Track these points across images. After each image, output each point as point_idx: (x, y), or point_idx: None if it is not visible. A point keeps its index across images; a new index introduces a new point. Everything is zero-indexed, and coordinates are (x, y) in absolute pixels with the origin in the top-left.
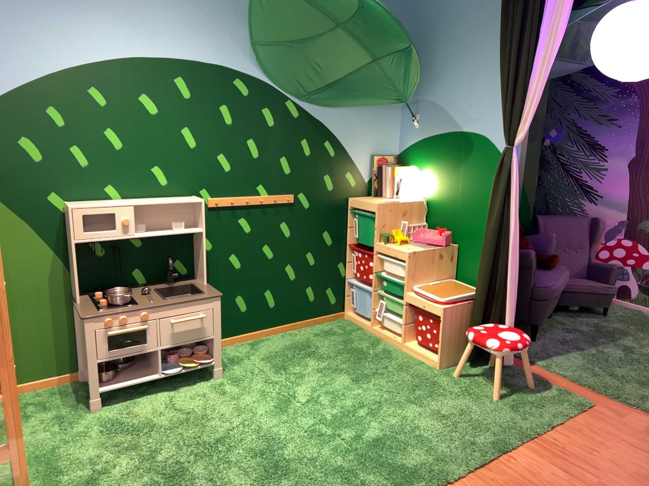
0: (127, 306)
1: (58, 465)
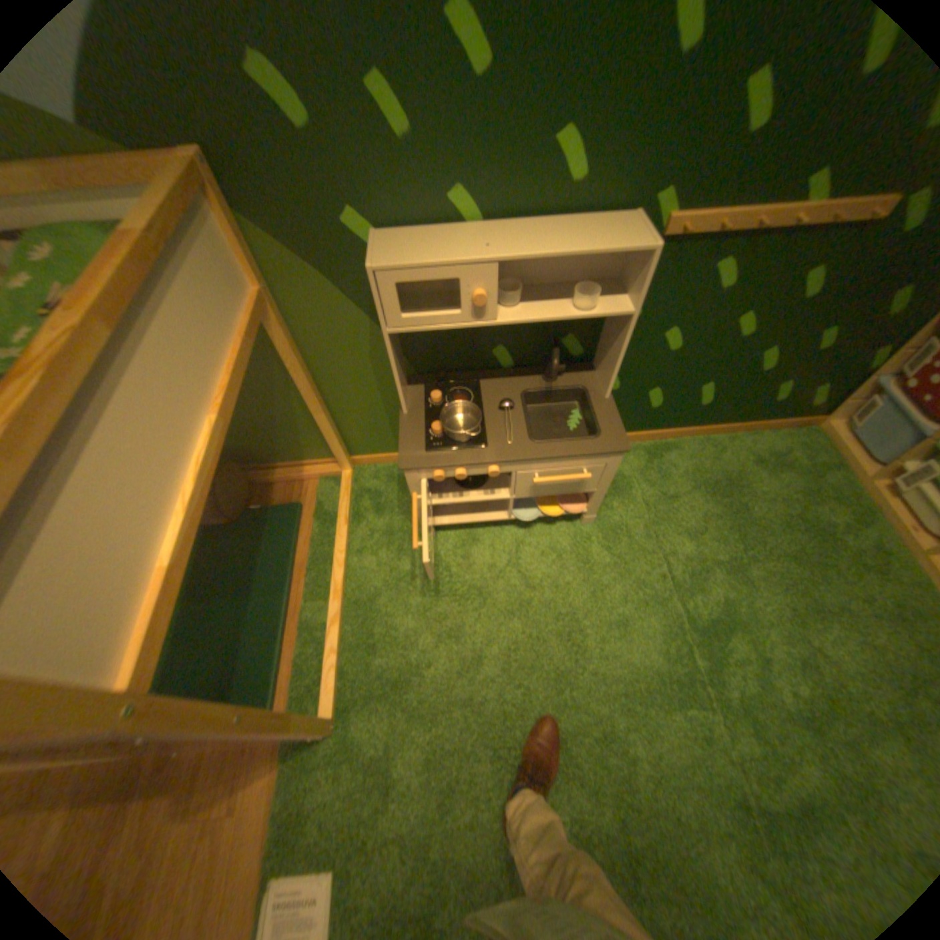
0: (471, 444)
1: (374, 631)
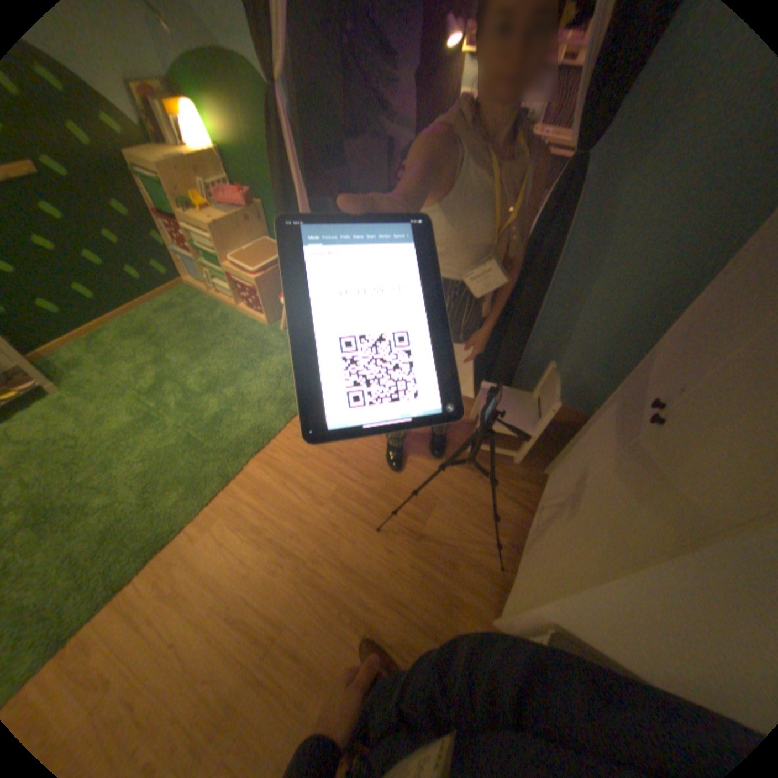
0: None
1: None
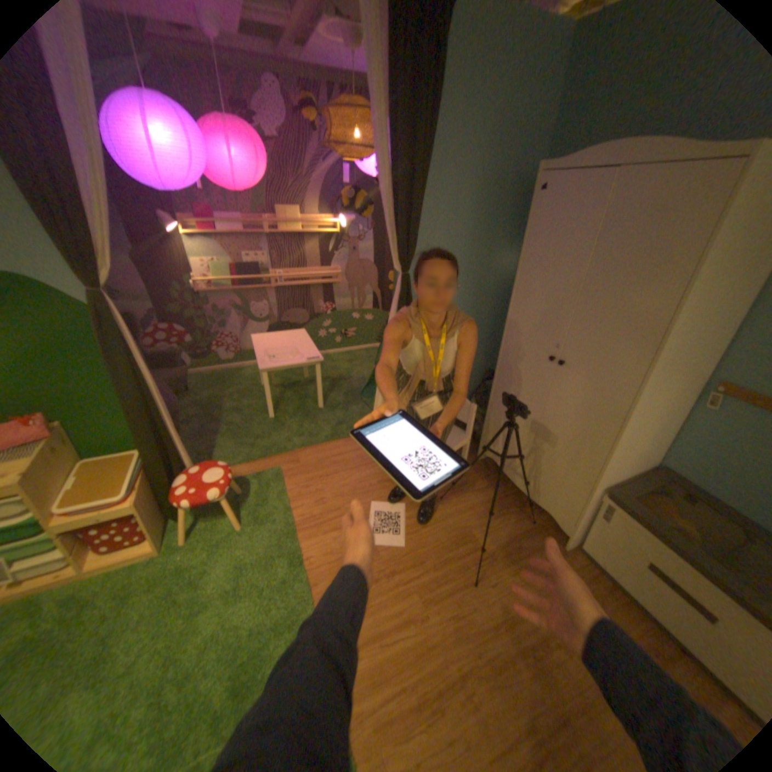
0: None
1: None
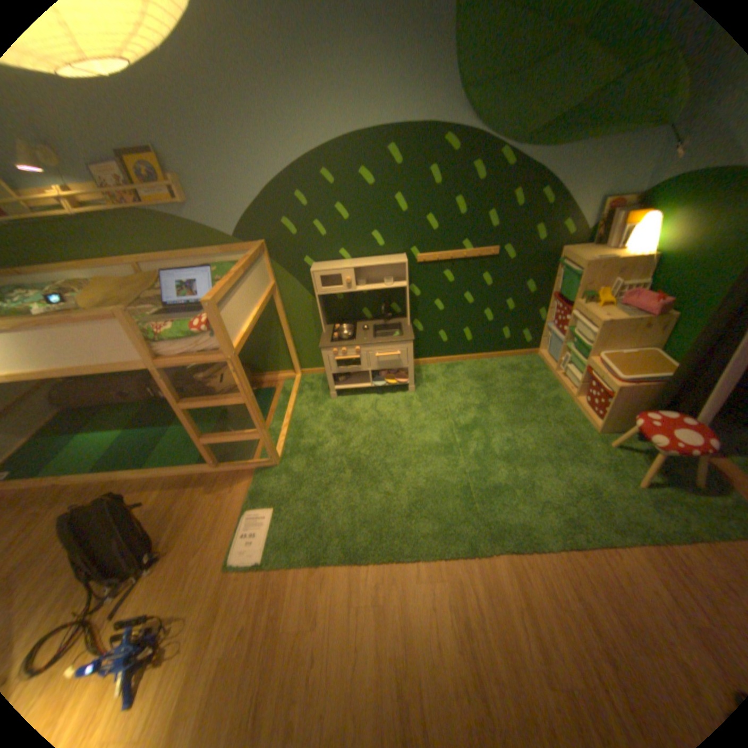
0: (348, 341)
1: (303, 432)
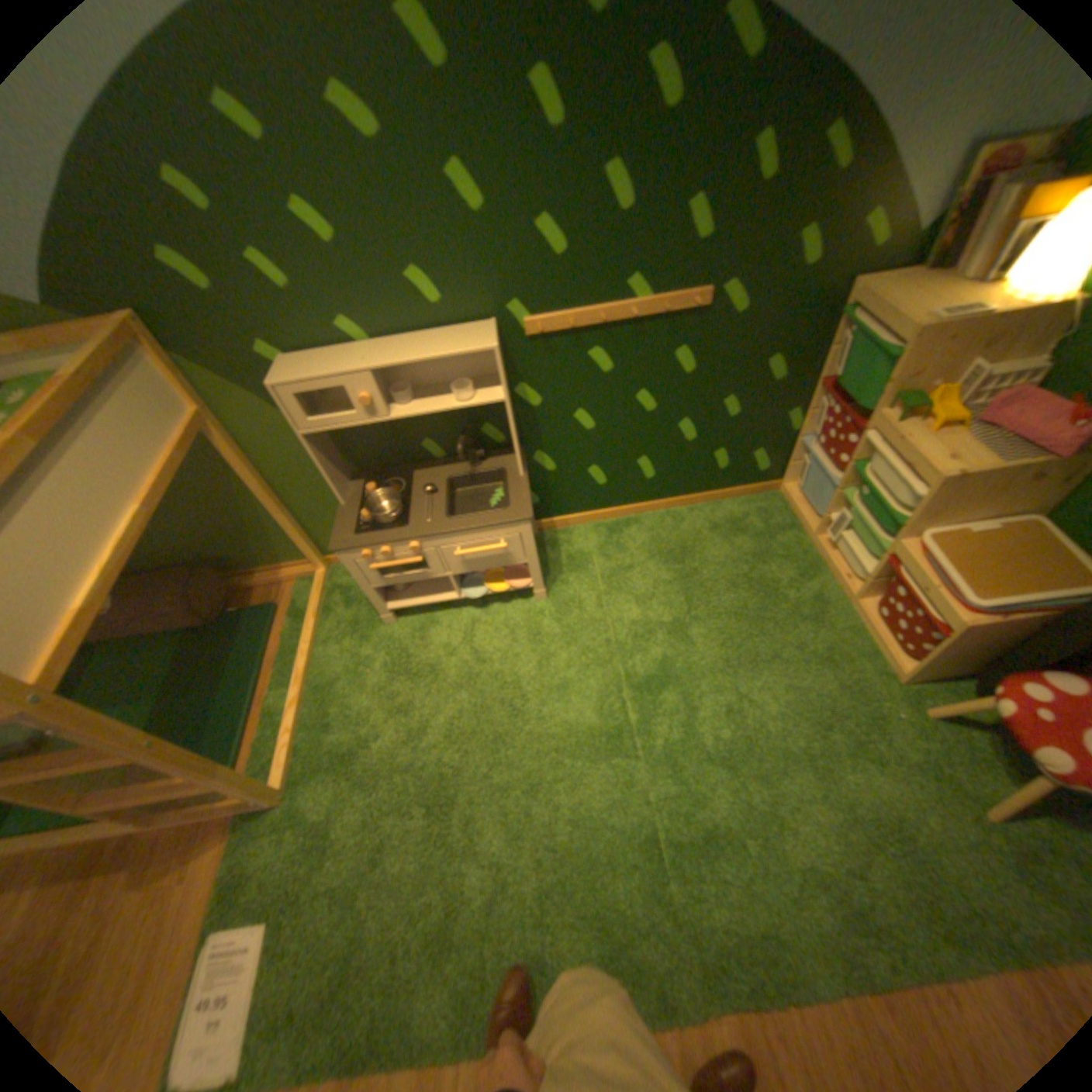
0: (396, 525)
1: (330, 712)
